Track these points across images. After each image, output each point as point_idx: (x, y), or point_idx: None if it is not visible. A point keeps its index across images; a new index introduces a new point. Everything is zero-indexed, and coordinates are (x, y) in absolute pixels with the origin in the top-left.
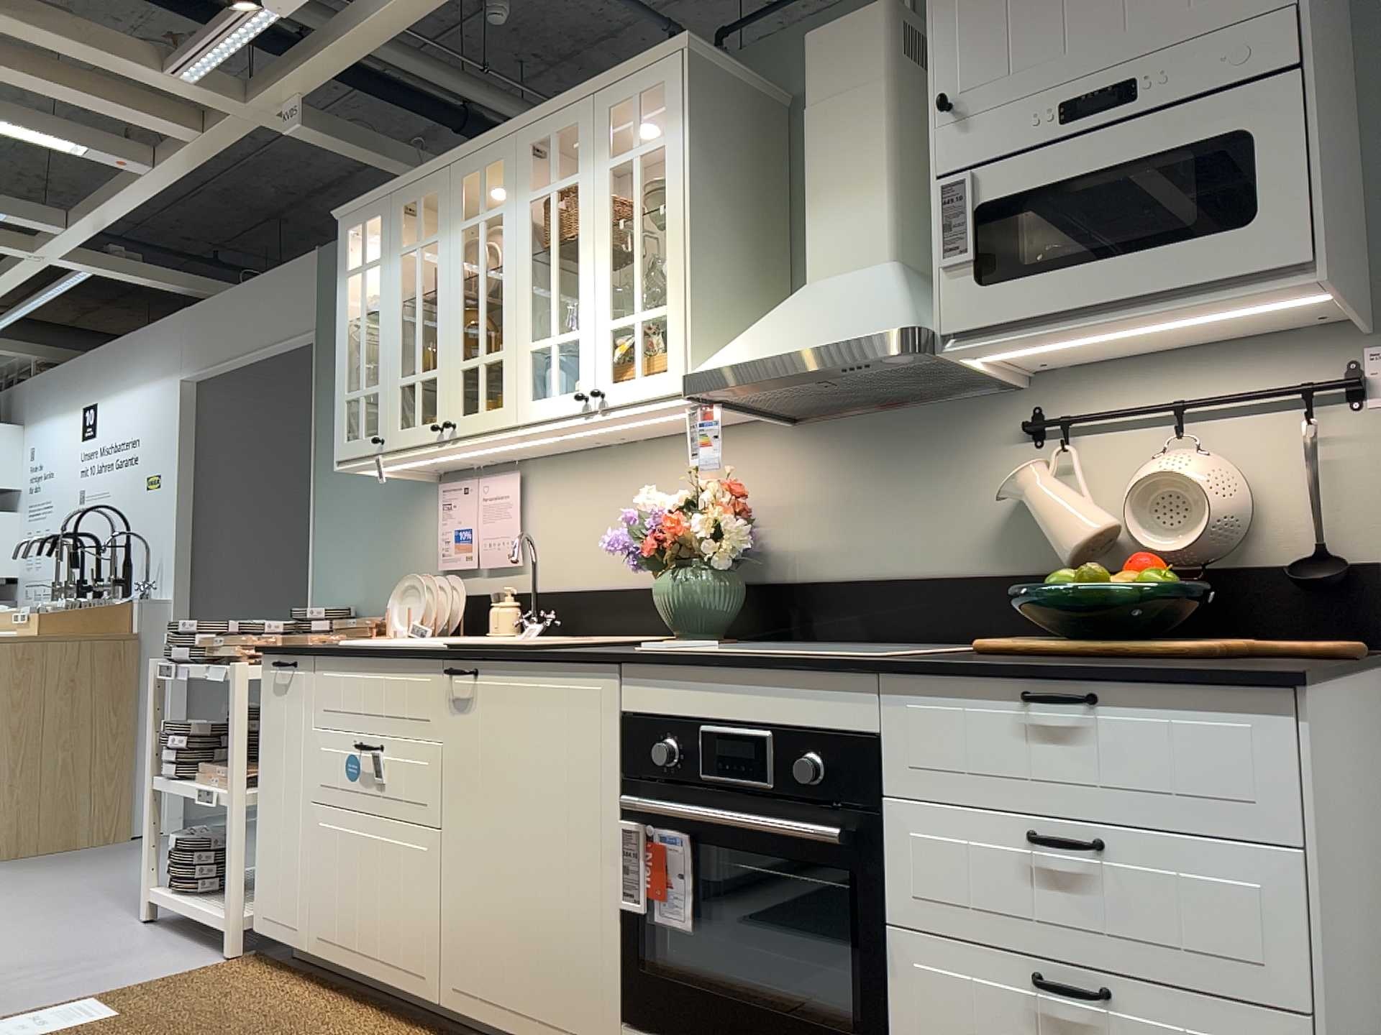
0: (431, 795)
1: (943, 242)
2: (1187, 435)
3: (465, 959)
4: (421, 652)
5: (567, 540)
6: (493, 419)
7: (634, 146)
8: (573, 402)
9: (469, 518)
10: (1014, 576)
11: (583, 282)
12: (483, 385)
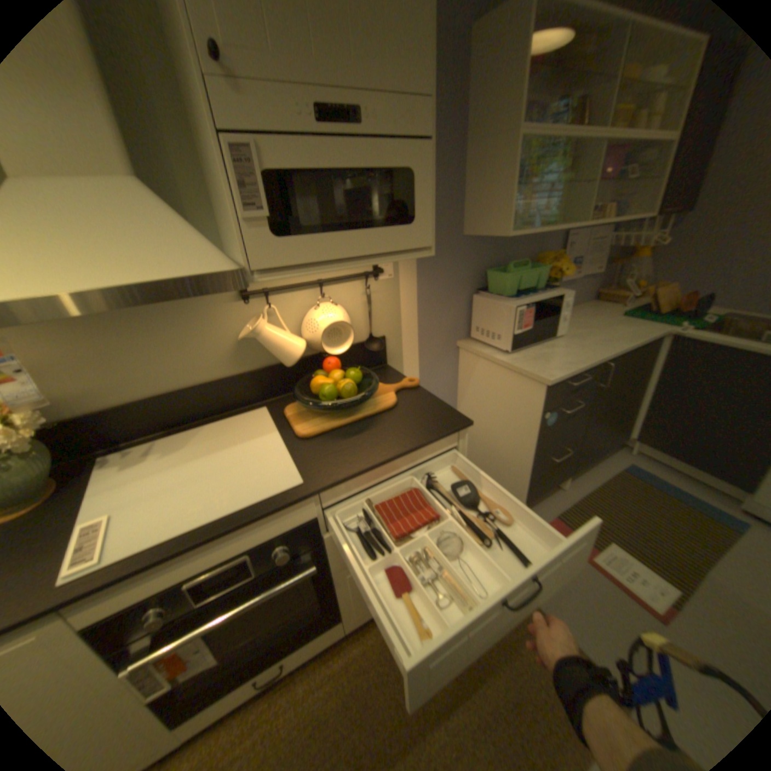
0: None
1: (240, 196)
2: (320, 294)
3: None
4: None
5: None
6: None
7: None
8: None
9: None
10: (249, 372)
11: None
12: None
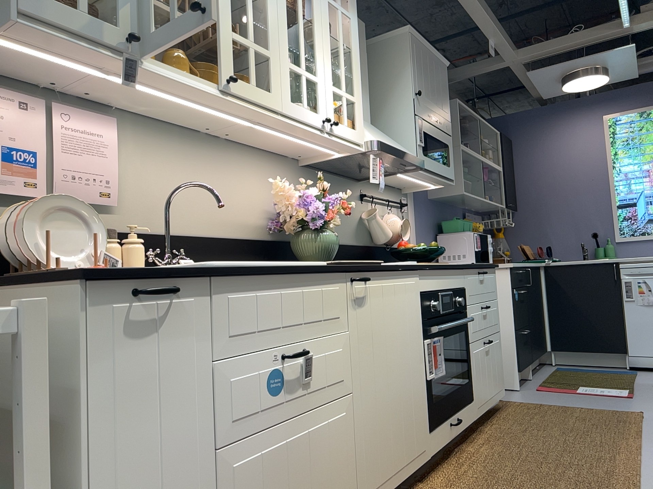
0: (345, 371)
1: (419, 137)
2: (386, 209)
3: (373, 467)
4: (336, 268)
5: (164, 193)
6: (265, 98)
7: (339, 3)
8: (318, 120)
9: (34, 140)
10: (362, 246)
11: (319, 52)
12: (254, 66)
